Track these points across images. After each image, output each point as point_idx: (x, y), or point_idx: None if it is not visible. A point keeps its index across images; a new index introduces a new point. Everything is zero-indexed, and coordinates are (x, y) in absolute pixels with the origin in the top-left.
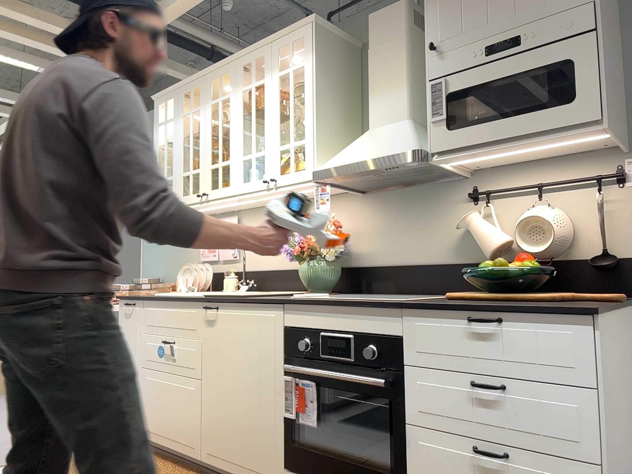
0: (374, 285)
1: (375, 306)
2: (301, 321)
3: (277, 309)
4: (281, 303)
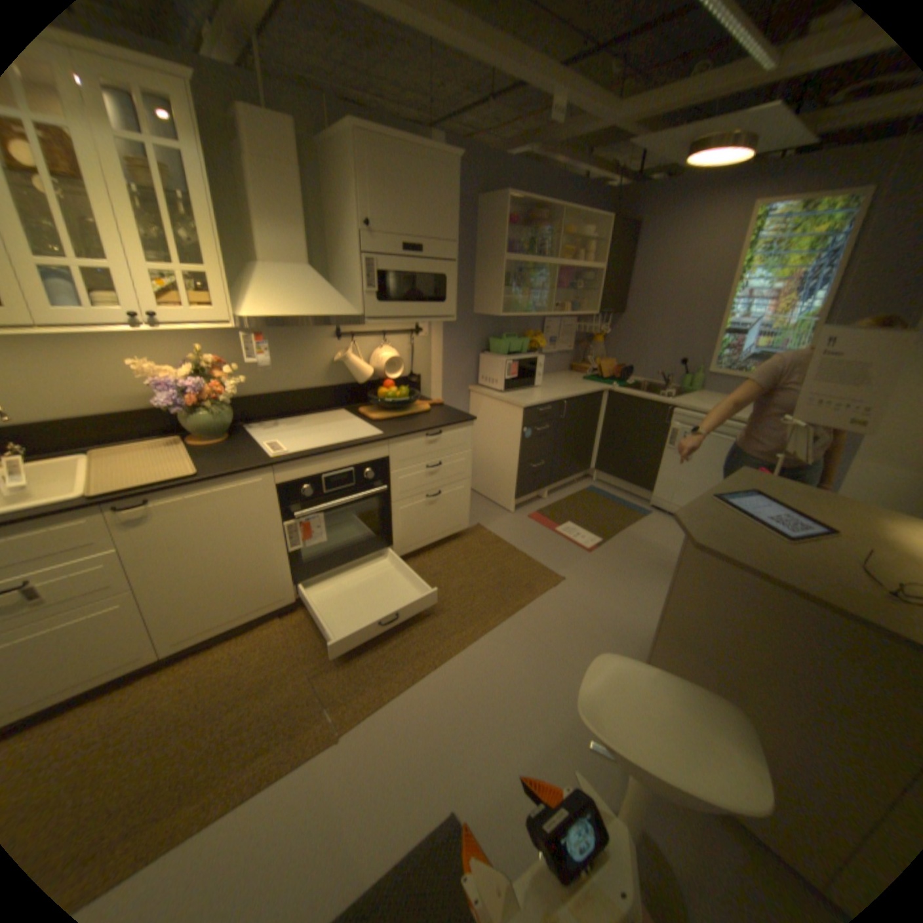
0: (252, 413)
1: (373, 443)
2: (298, 474)
3: (265, 472)
4: (273, 466)
